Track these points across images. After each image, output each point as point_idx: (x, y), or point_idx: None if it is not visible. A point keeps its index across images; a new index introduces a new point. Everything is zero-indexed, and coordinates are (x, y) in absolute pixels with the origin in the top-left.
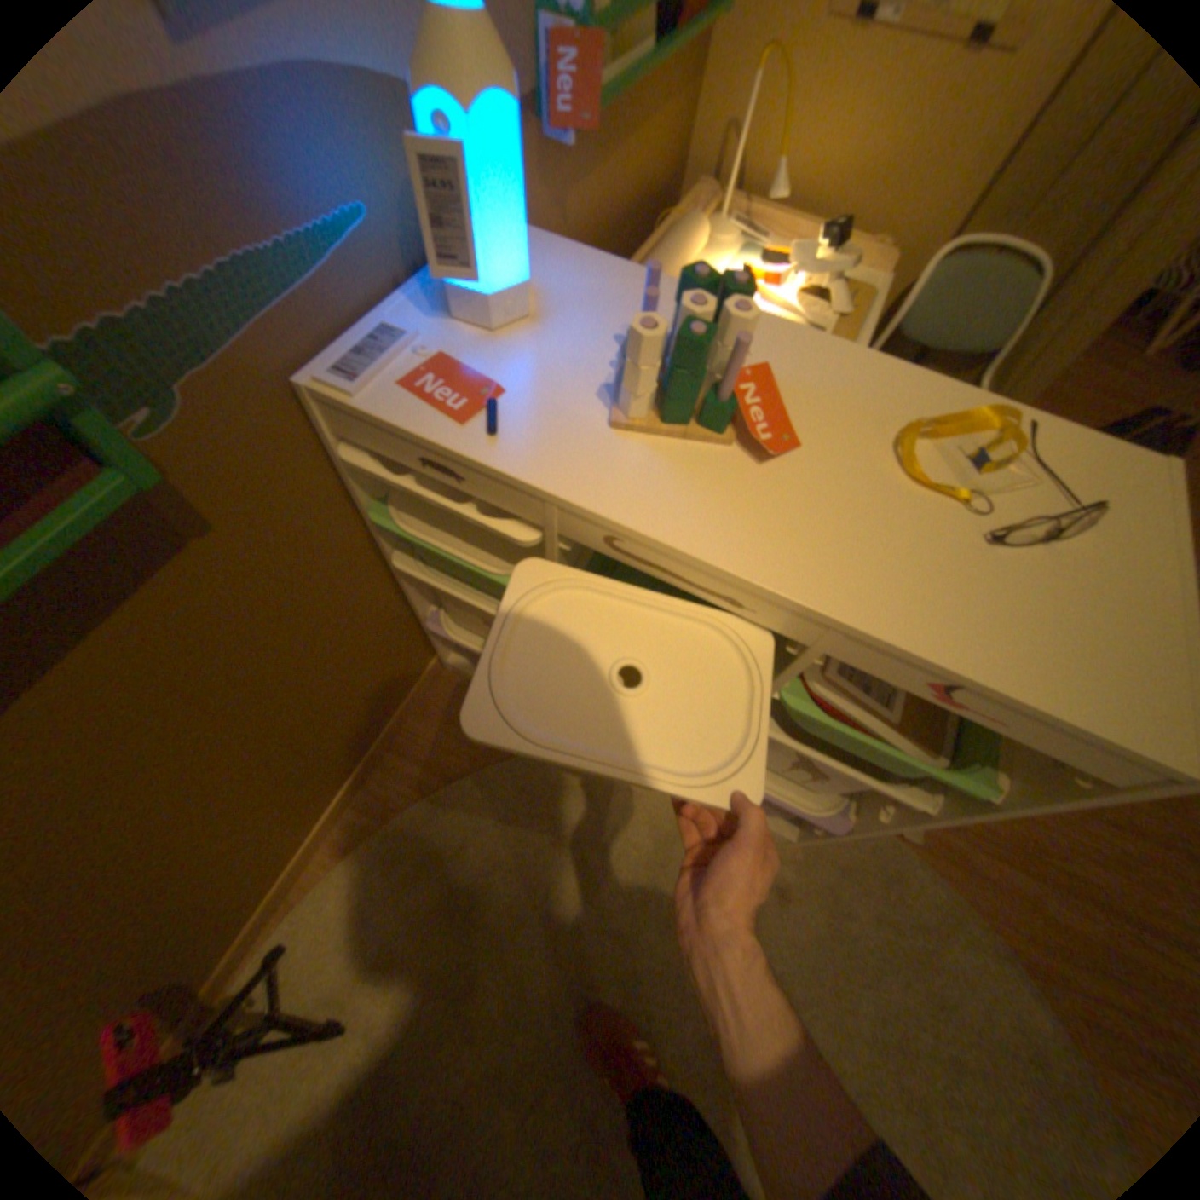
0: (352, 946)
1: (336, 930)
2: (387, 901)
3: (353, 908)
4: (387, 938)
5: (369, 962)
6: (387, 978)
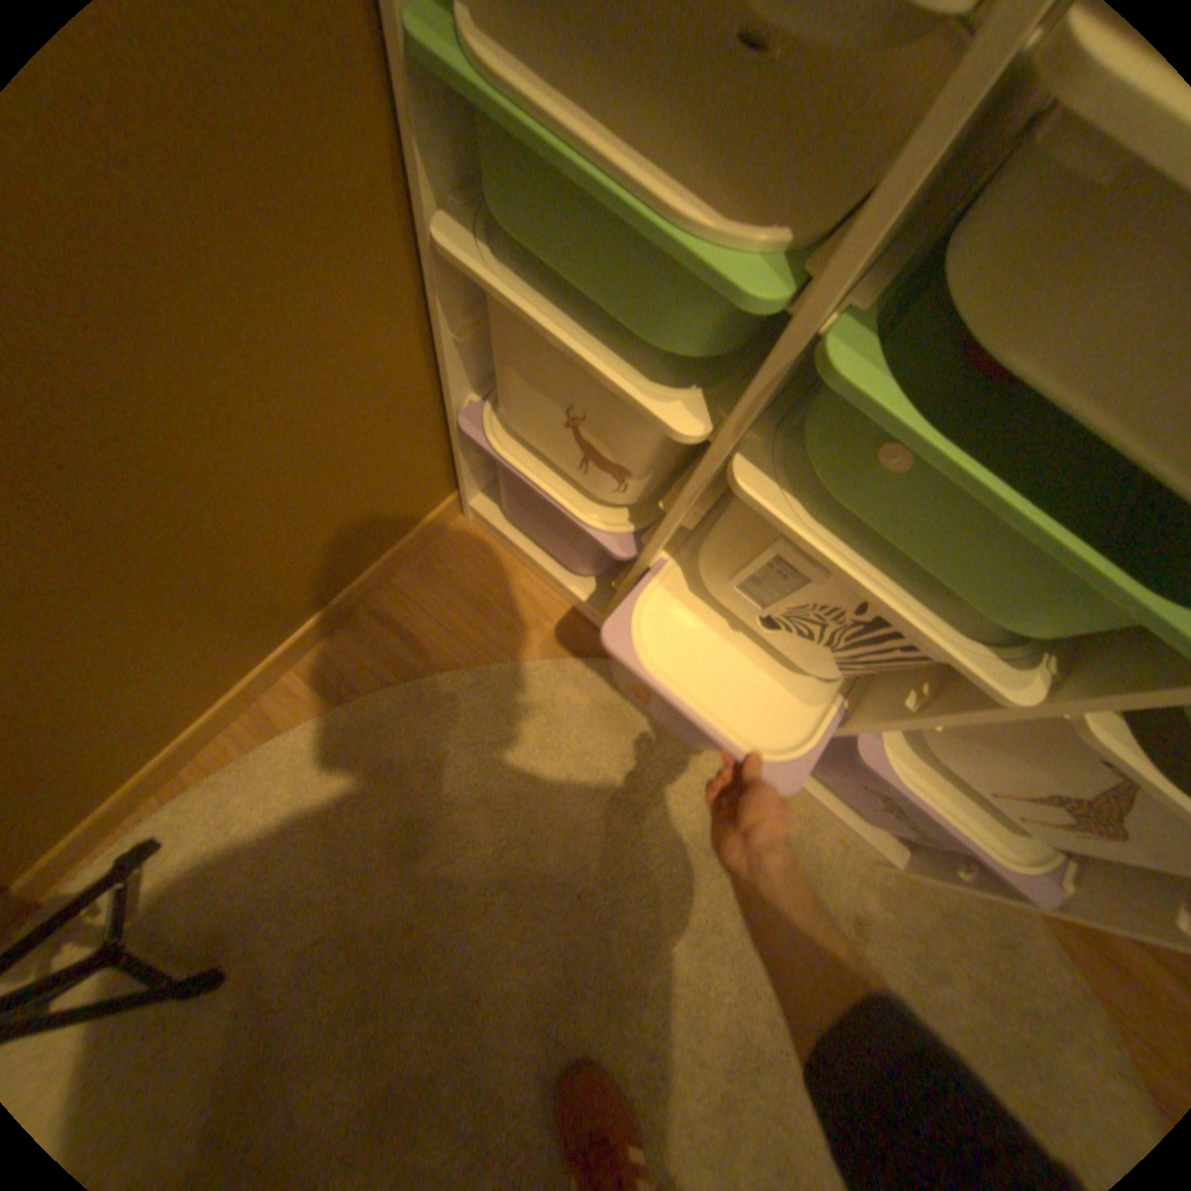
0: (259, 864)
1: (239, 837)
2: (321, 813)
3: (270, 812)
4: (310, 865)
5: (279, 892)
6: (300, 920)
